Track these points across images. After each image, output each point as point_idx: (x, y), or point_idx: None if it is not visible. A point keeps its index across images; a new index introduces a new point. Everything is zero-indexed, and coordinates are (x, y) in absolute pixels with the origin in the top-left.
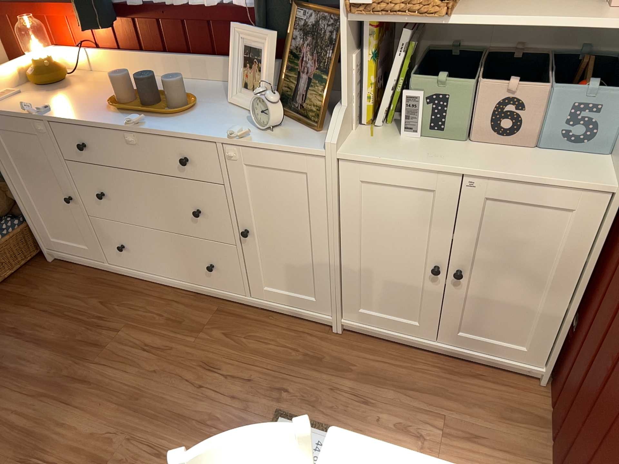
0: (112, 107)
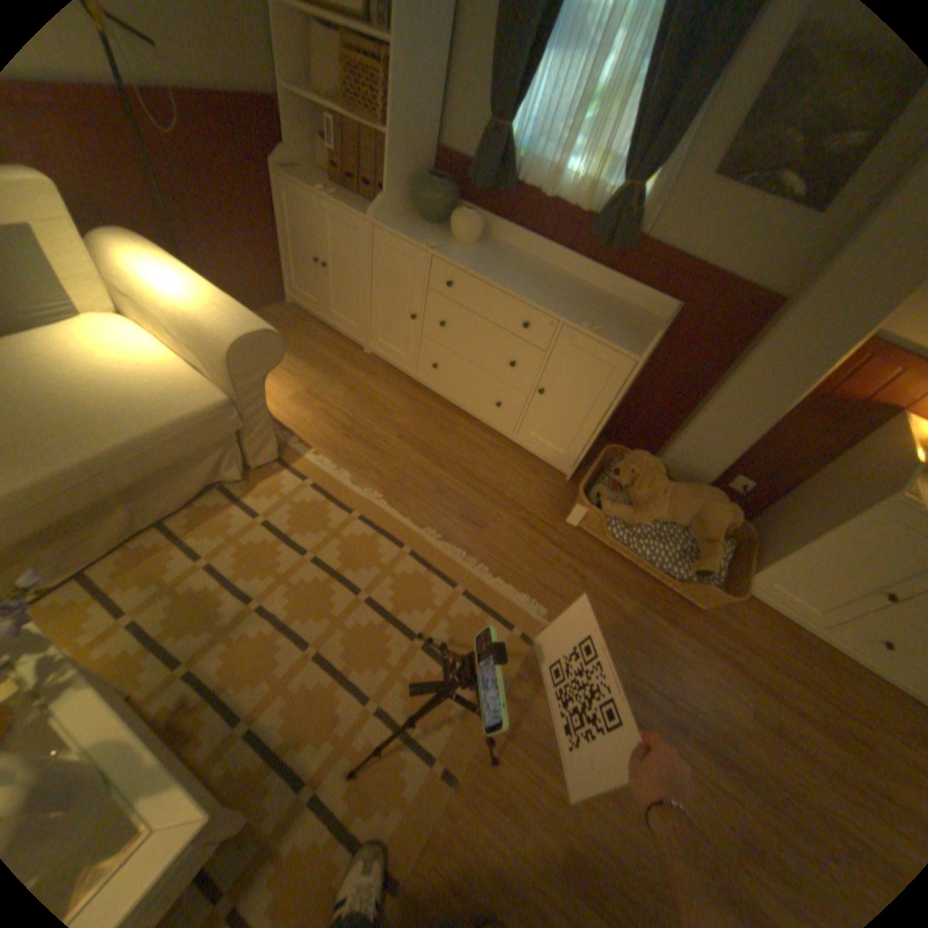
0: None
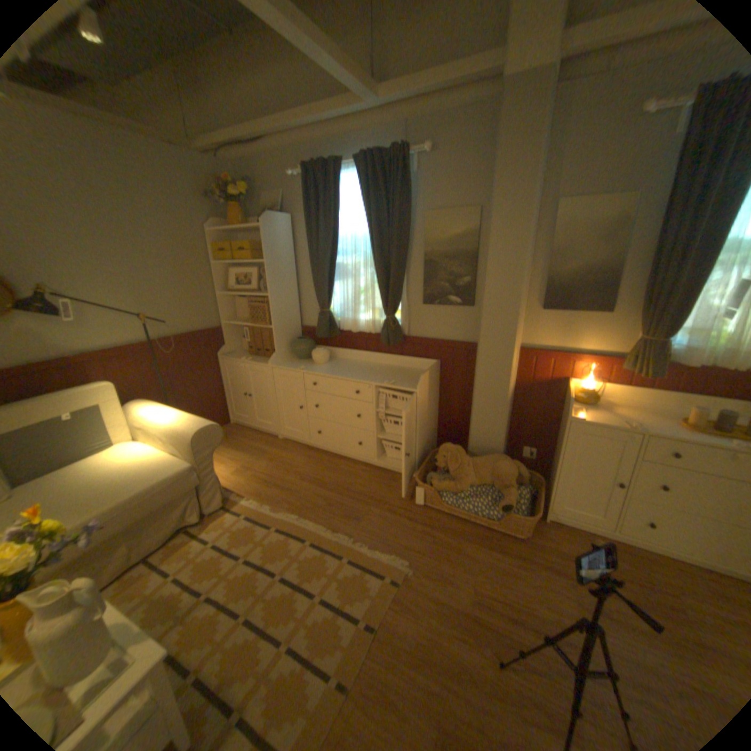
0: (691, 431)
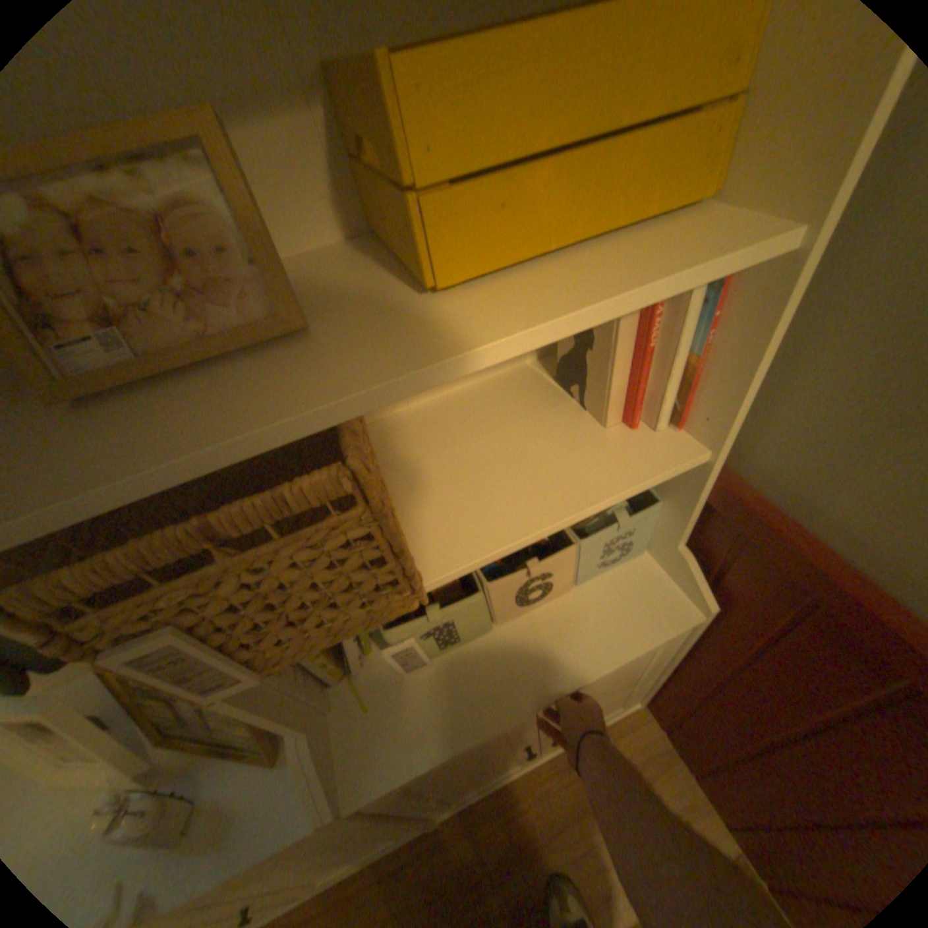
0: None
